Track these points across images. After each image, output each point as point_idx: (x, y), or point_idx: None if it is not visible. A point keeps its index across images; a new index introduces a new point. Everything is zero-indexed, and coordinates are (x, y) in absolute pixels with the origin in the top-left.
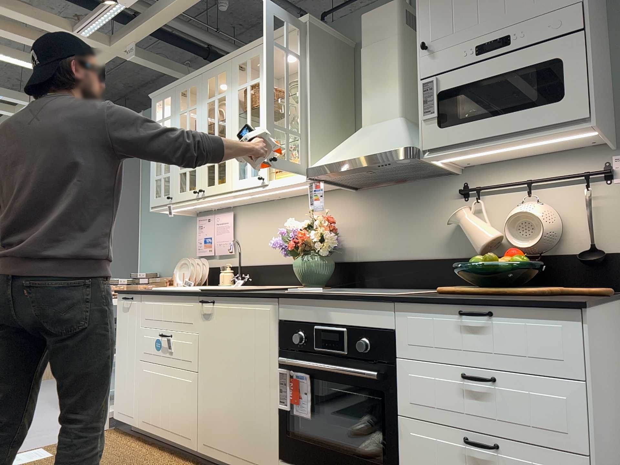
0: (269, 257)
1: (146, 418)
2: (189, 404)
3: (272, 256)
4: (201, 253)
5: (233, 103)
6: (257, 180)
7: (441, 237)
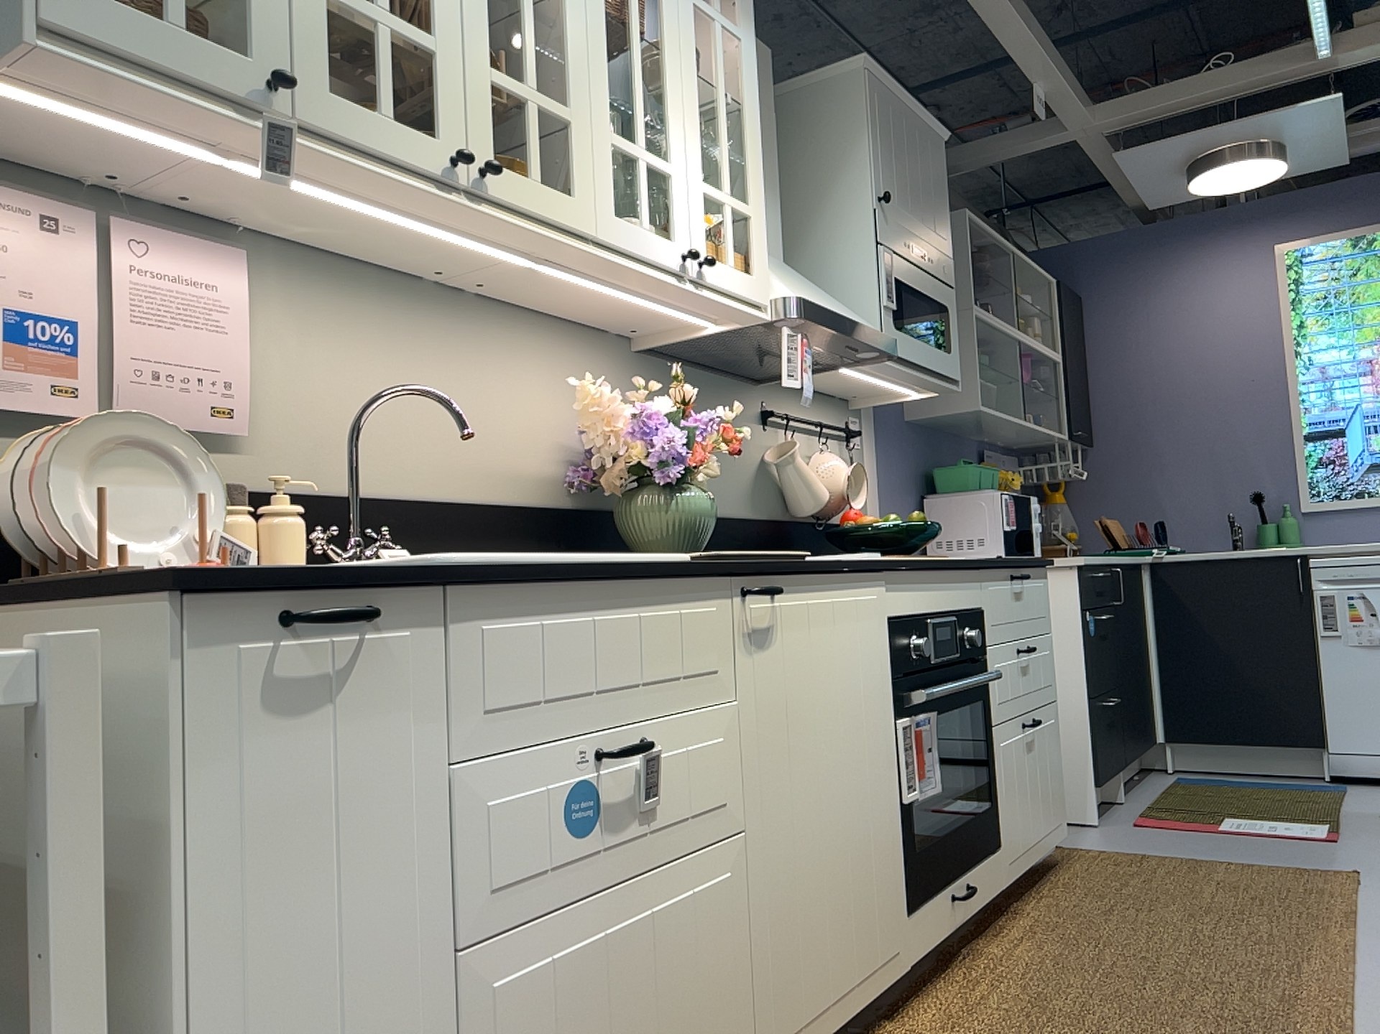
0: (412, 471)
1: None
2: (726, 960)
3: (427, 473)
4: None
5: None
6: (672, 254)
7: (748, 482)
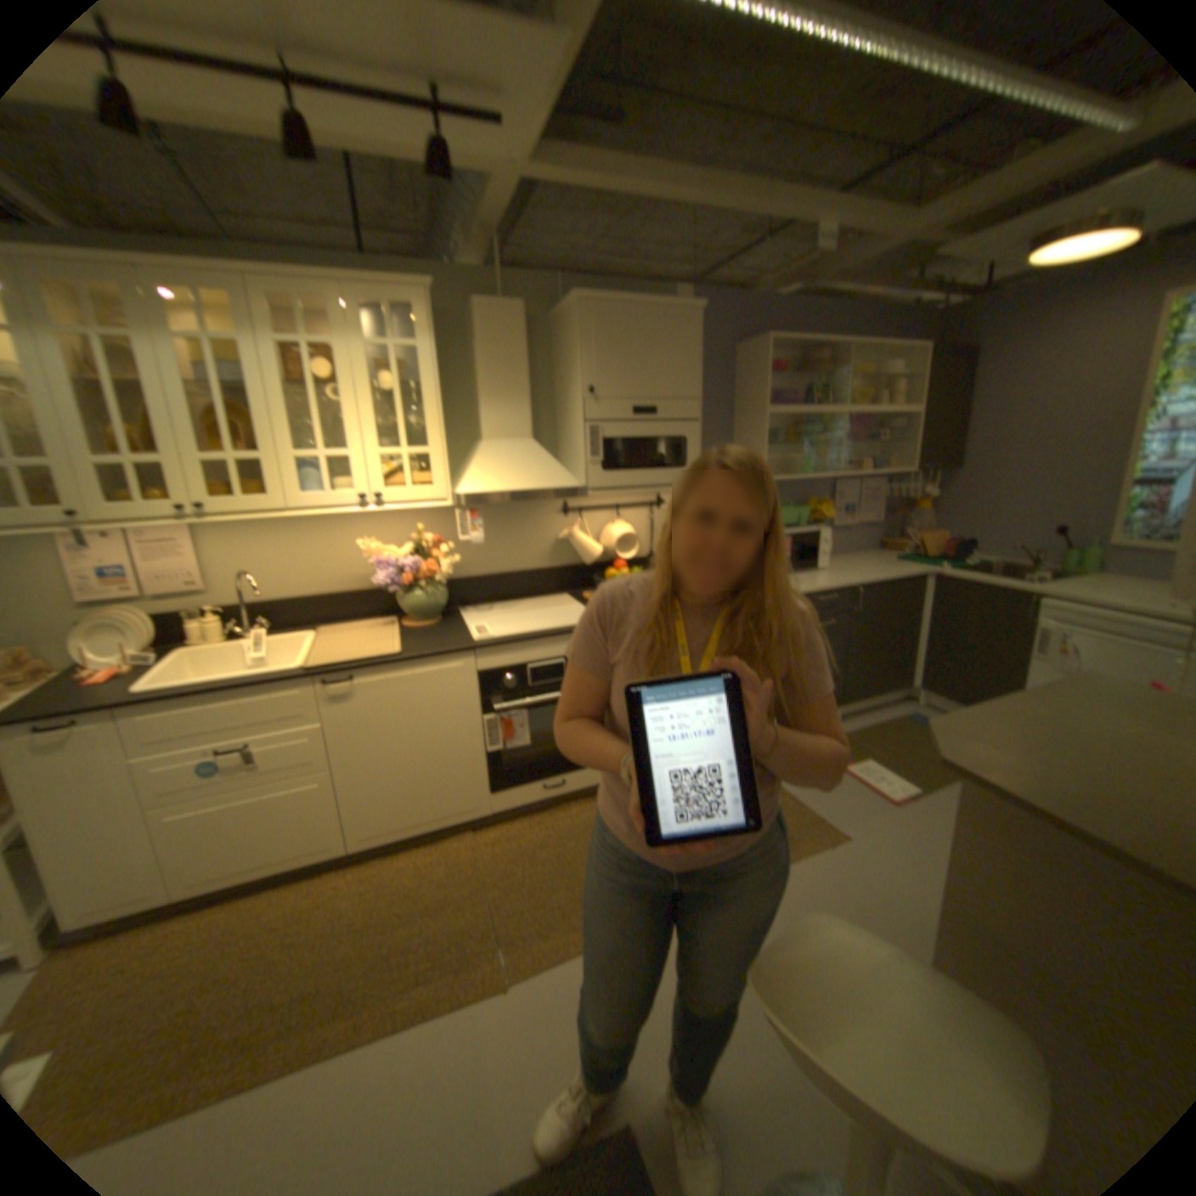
0: (293, 585)
1: (198, 877)
2: (317, 812)
3: (302, 584)
4: (93, 594)
5: (261, 358)
6: (349, 497)
7: (543, 548)
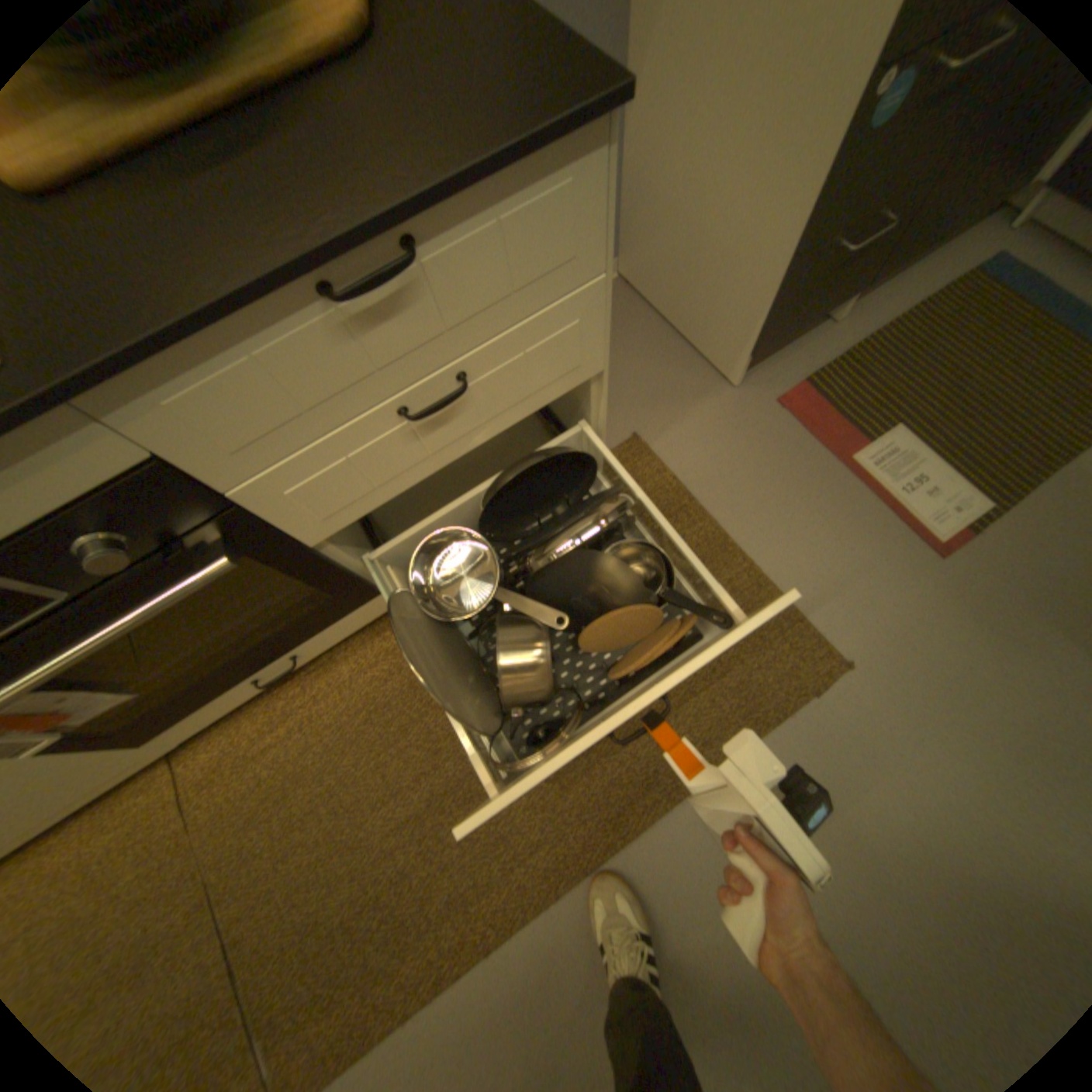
0: None
1: None
2: None
3: None
4: None
5: None
6: None
7: None
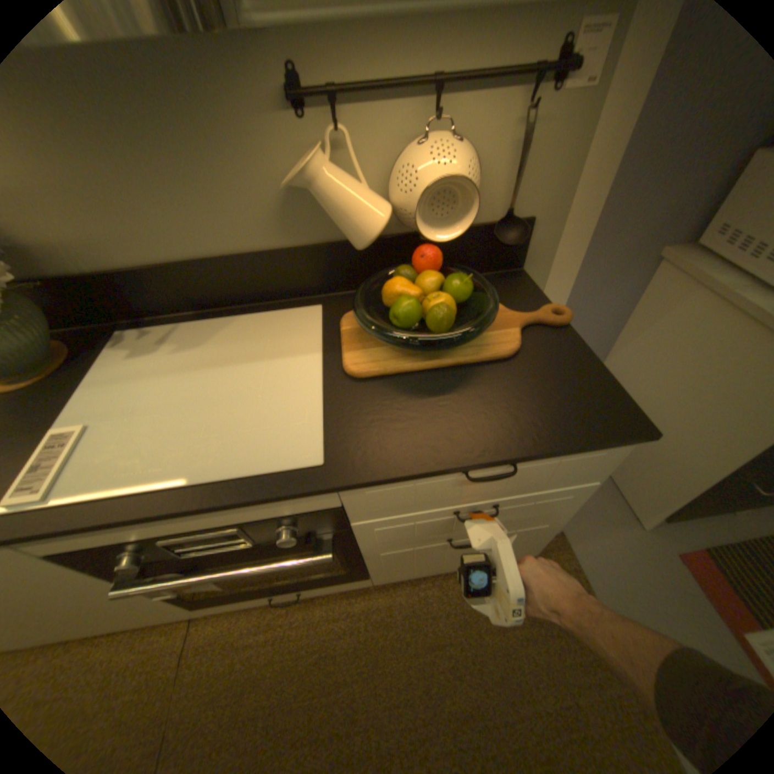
0: None
1: None
2: None
3: None
4: None
5: None
6: None
7: (262, 207)
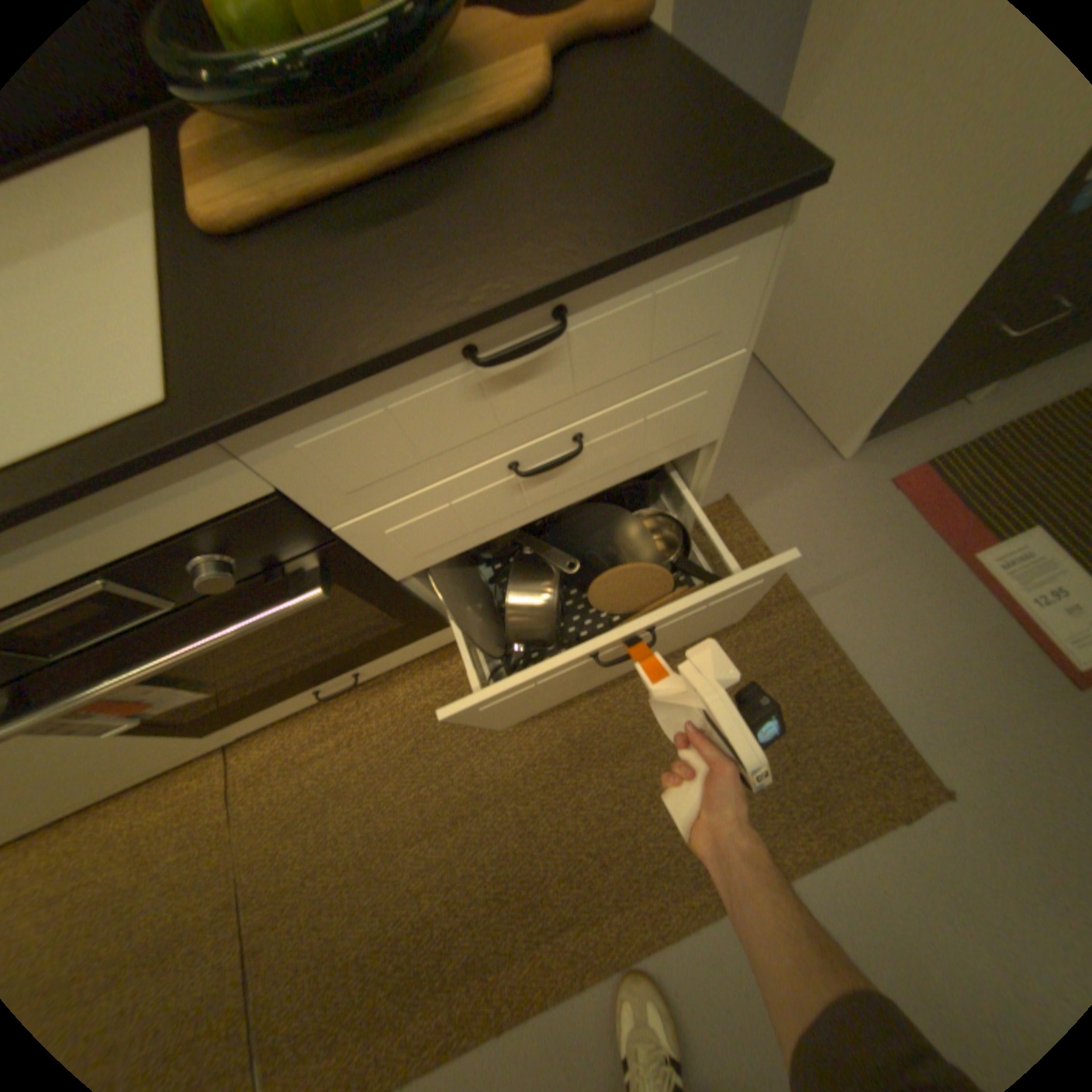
0: None
1: None
2: None
3: None
4: None
5: None
6: None
7: None
